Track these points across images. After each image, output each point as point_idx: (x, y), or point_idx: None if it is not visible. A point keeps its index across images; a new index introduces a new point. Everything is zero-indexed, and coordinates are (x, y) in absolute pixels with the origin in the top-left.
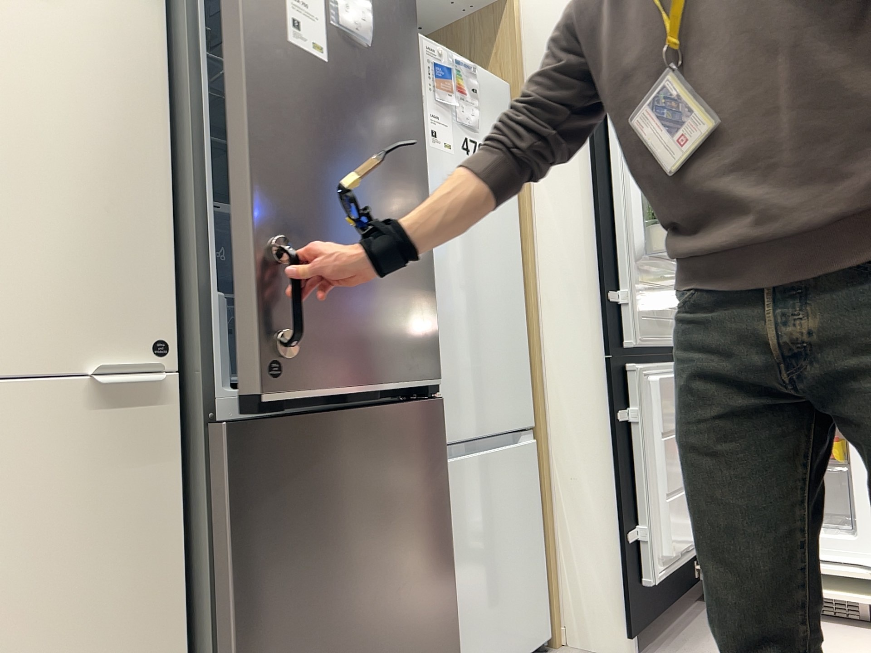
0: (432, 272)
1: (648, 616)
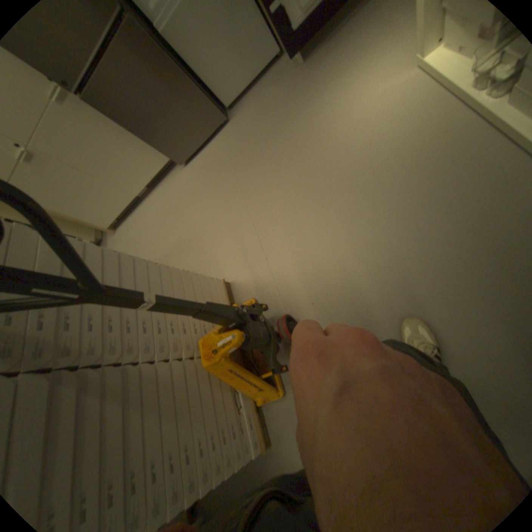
0: None
1: (303, 38)
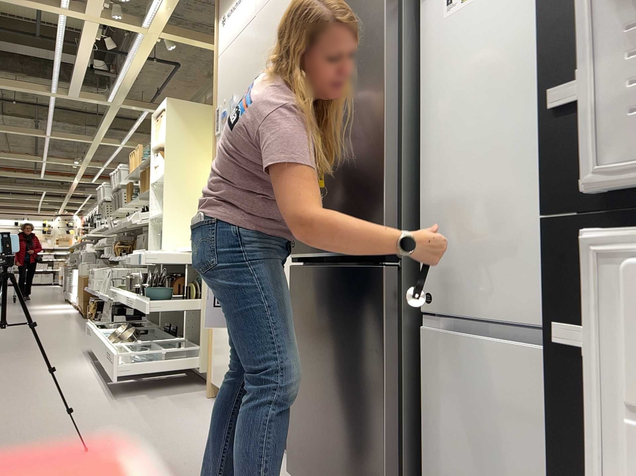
0: (383, 161)
1: None
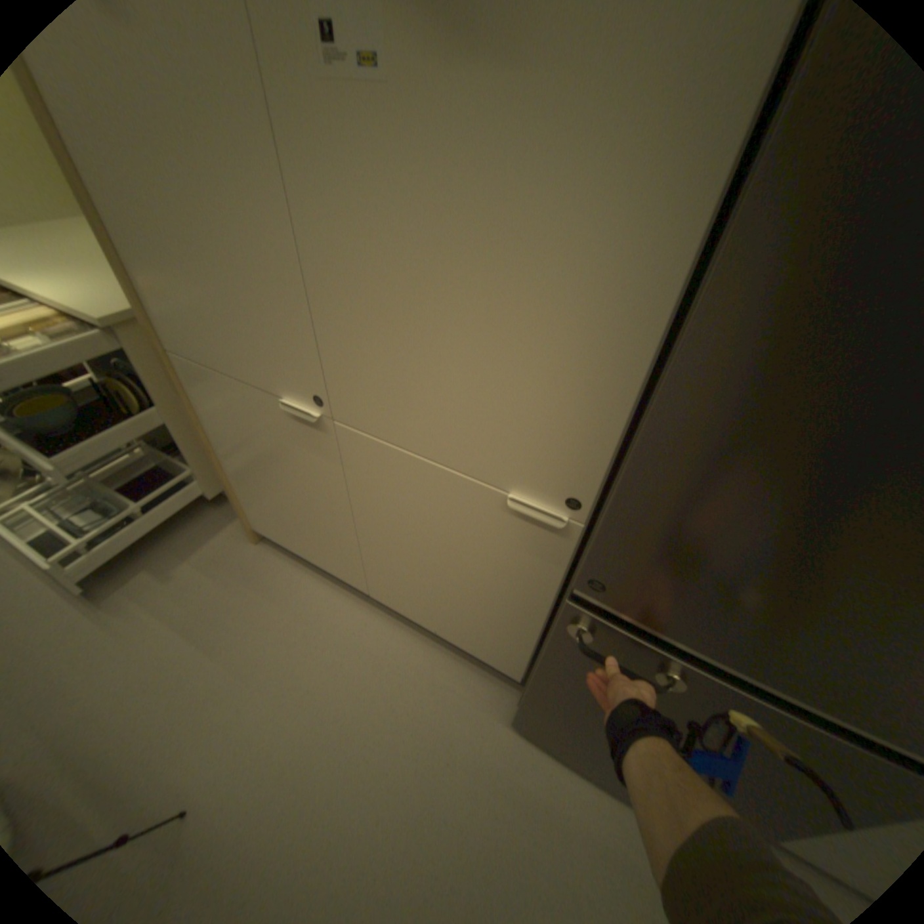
0: None
1: None
